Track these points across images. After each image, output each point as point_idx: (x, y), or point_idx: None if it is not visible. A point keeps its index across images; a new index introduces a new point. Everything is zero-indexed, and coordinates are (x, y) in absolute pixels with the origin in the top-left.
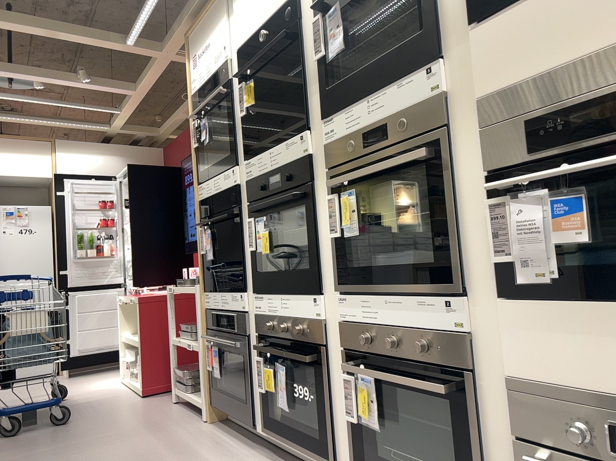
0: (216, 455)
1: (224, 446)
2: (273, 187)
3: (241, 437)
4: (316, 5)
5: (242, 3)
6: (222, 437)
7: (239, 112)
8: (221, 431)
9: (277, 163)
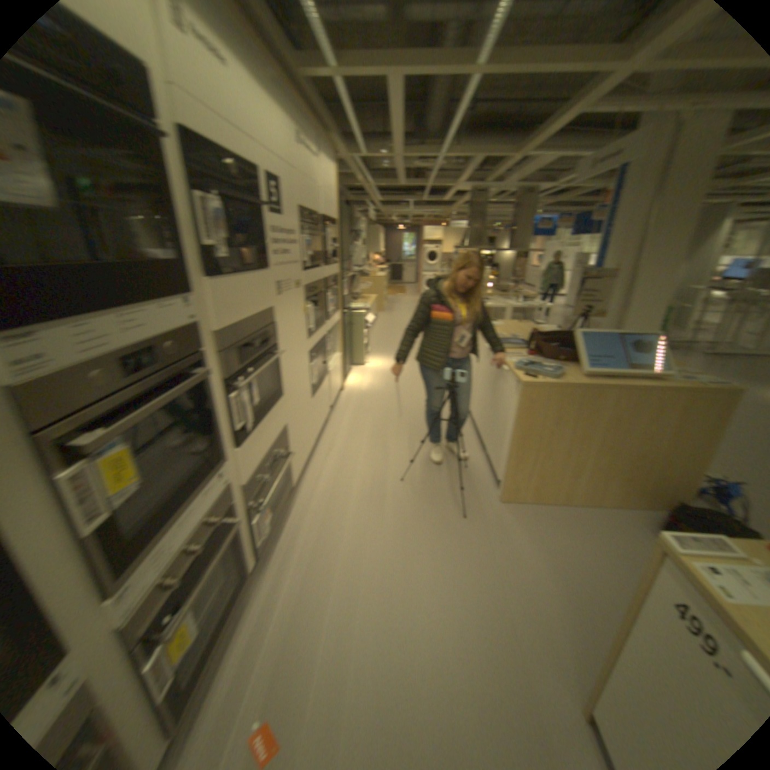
0: None
1: None
2: None
3: None
4: None
5: None
6: None
7: None
8: None
9: None
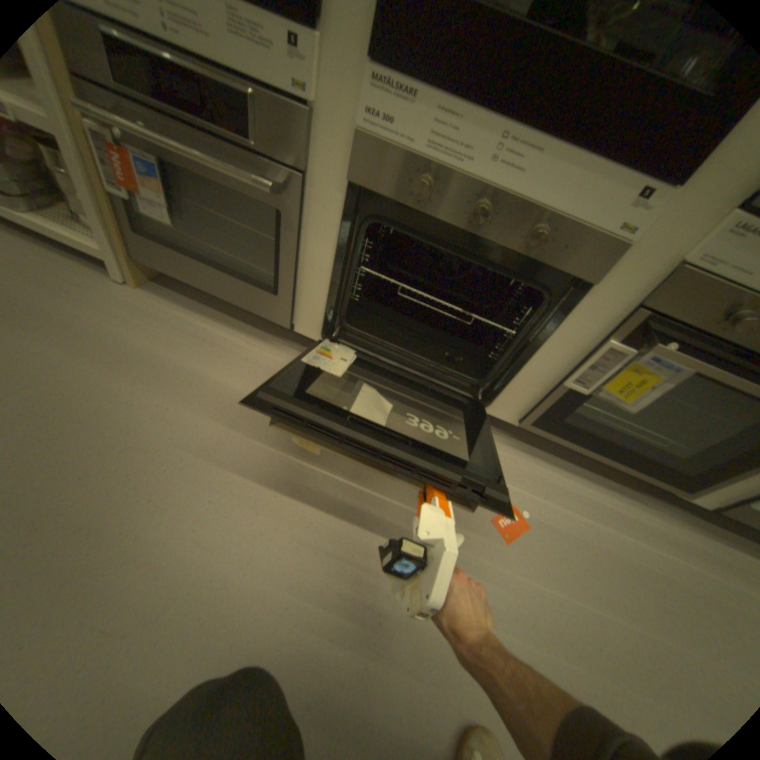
0: (236, 372)
1: (229, 347)
2: None
3: (235, 320)
4: None
5: None
6: (200, 323)
7: None
8: (183, 308)
9: None
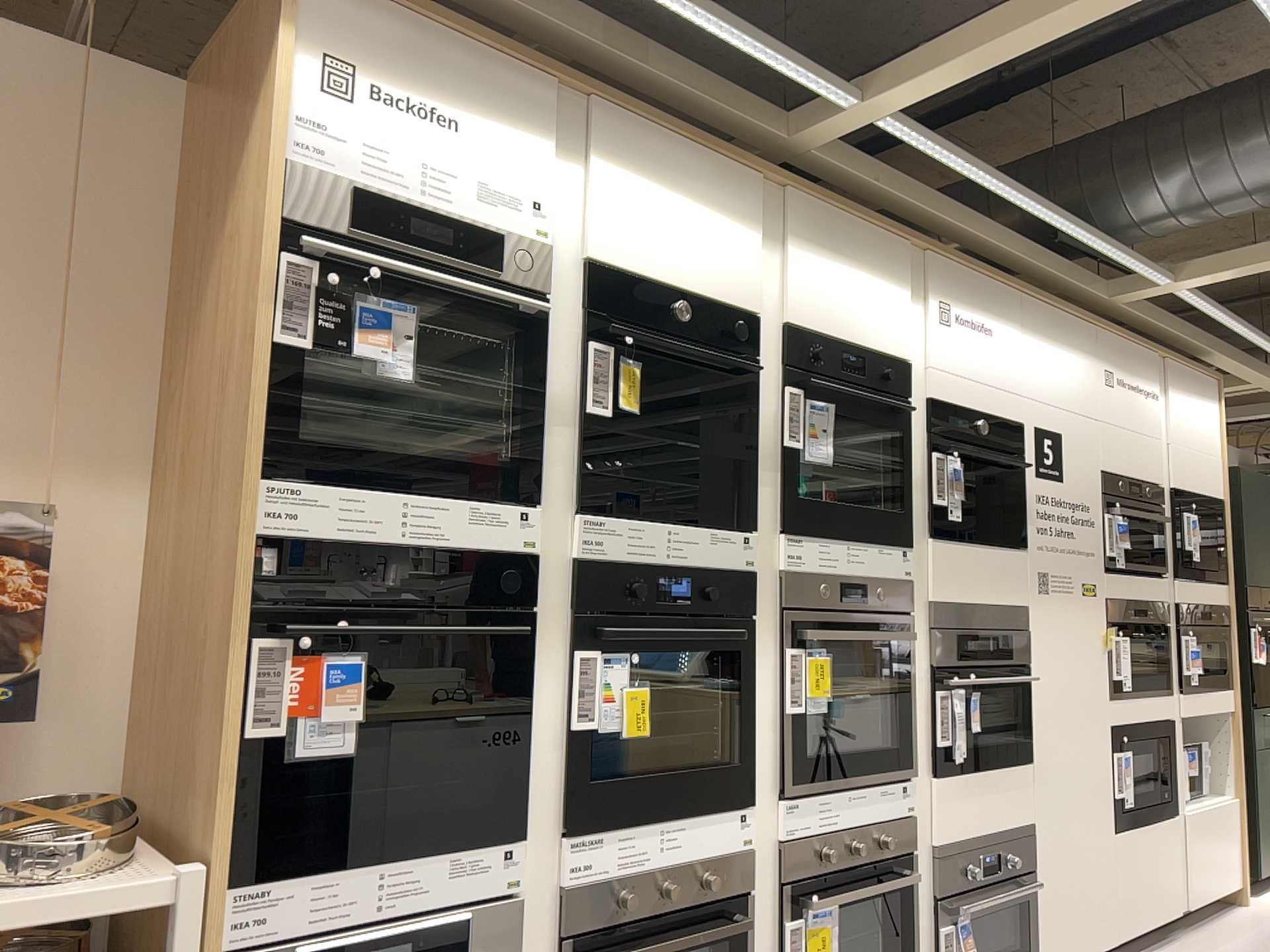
0: None
1: None
2: (666, 597)
3: None
4: (791, 376)
5: (629, 198)
6: None
7: (595, 404)
8: None
9: (685, 558)
